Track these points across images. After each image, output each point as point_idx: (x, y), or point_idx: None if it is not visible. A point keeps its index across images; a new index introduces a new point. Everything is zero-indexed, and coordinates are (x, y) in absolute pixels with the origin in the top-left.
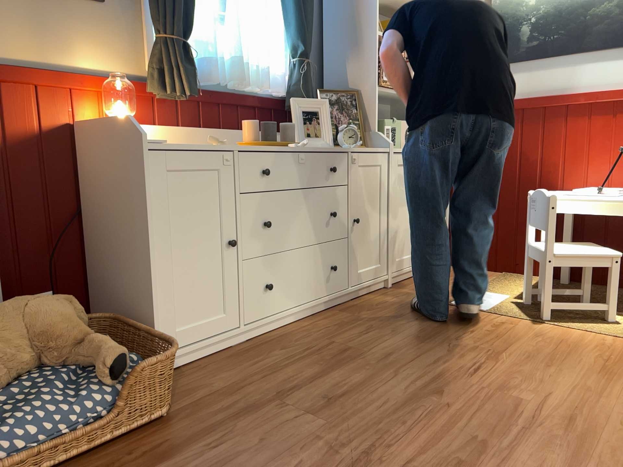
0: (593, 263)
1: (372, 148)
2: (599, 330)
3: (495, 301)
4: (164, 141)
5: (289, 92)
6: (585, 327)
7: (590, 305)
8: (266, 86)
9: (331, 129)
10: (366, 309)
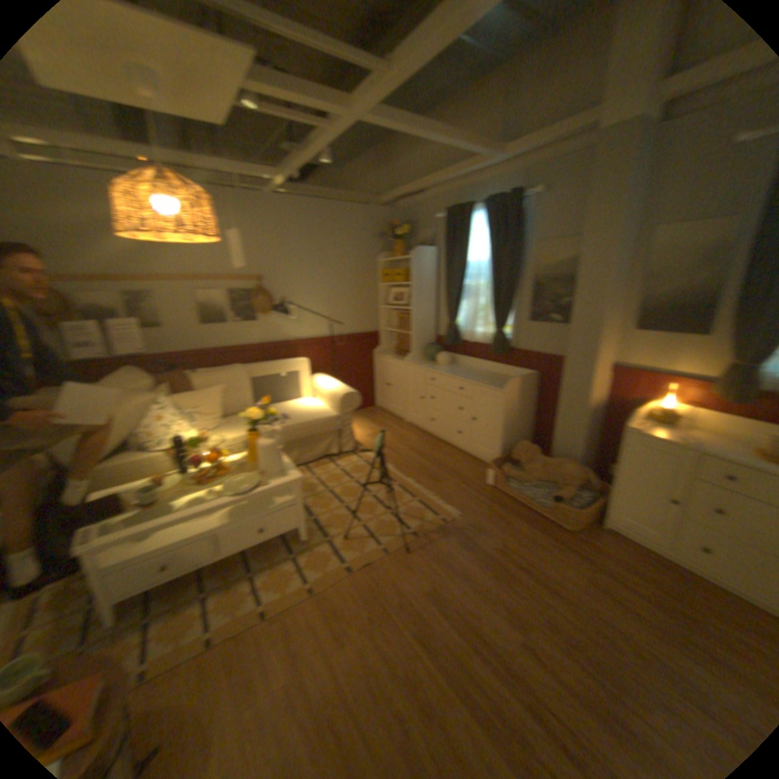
0: None
1: None
2: None
3: None
4: (642, 430)
5: None
6: None
7: None
8: None
9: None
10: None
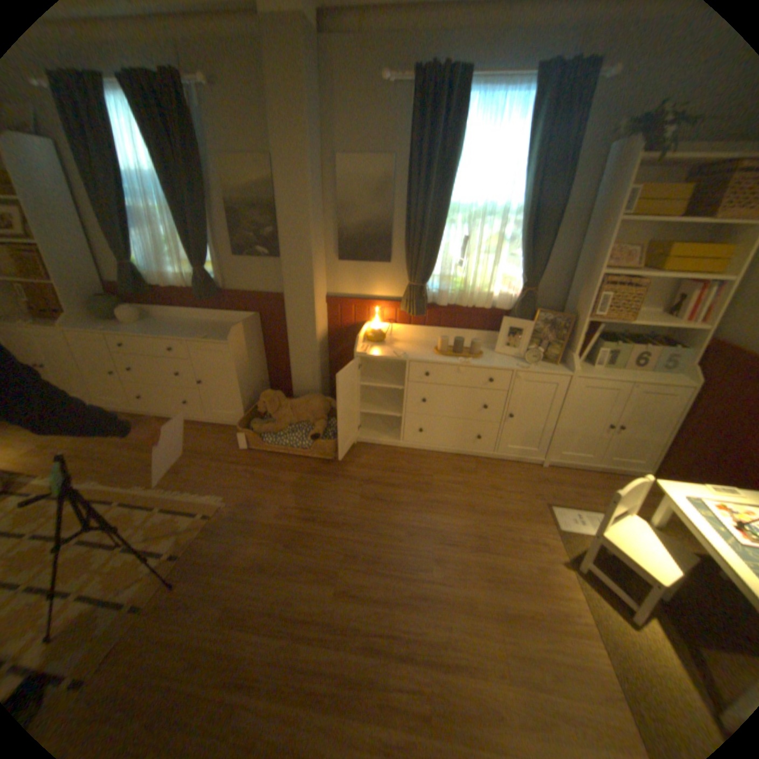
0: (637, 571)
1: (556, 369)
2: (599, 614)
3: (588, 533)
4: (366, 353)
5: (512, 309)
6: (594, 603)
7: (623, 597)
8: (485, 307)
9: (526, 346)
10: (491, 471)
